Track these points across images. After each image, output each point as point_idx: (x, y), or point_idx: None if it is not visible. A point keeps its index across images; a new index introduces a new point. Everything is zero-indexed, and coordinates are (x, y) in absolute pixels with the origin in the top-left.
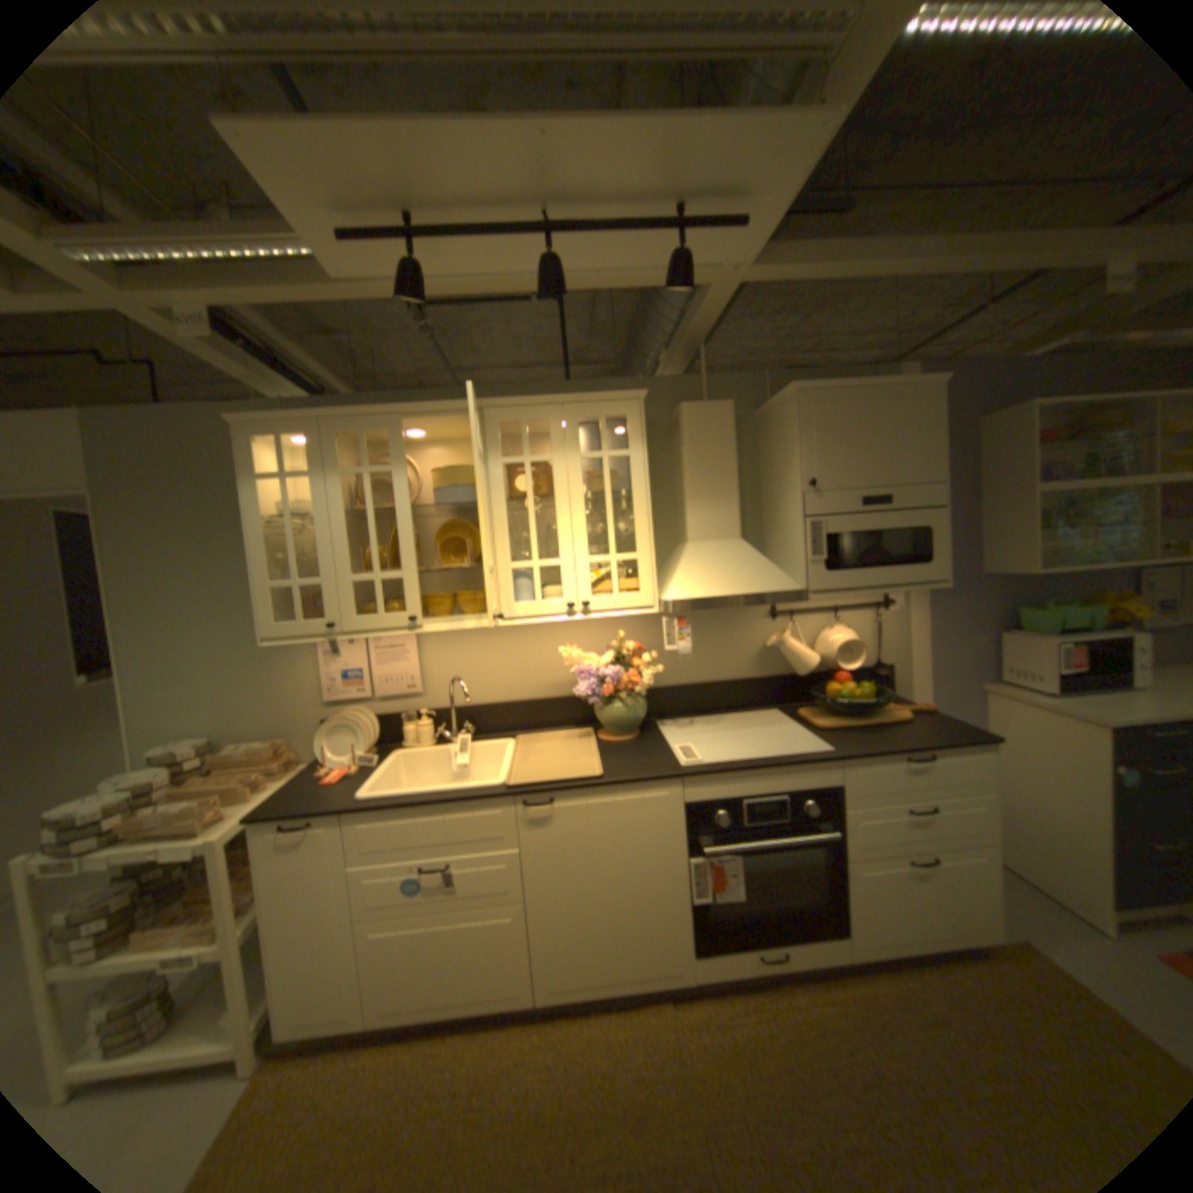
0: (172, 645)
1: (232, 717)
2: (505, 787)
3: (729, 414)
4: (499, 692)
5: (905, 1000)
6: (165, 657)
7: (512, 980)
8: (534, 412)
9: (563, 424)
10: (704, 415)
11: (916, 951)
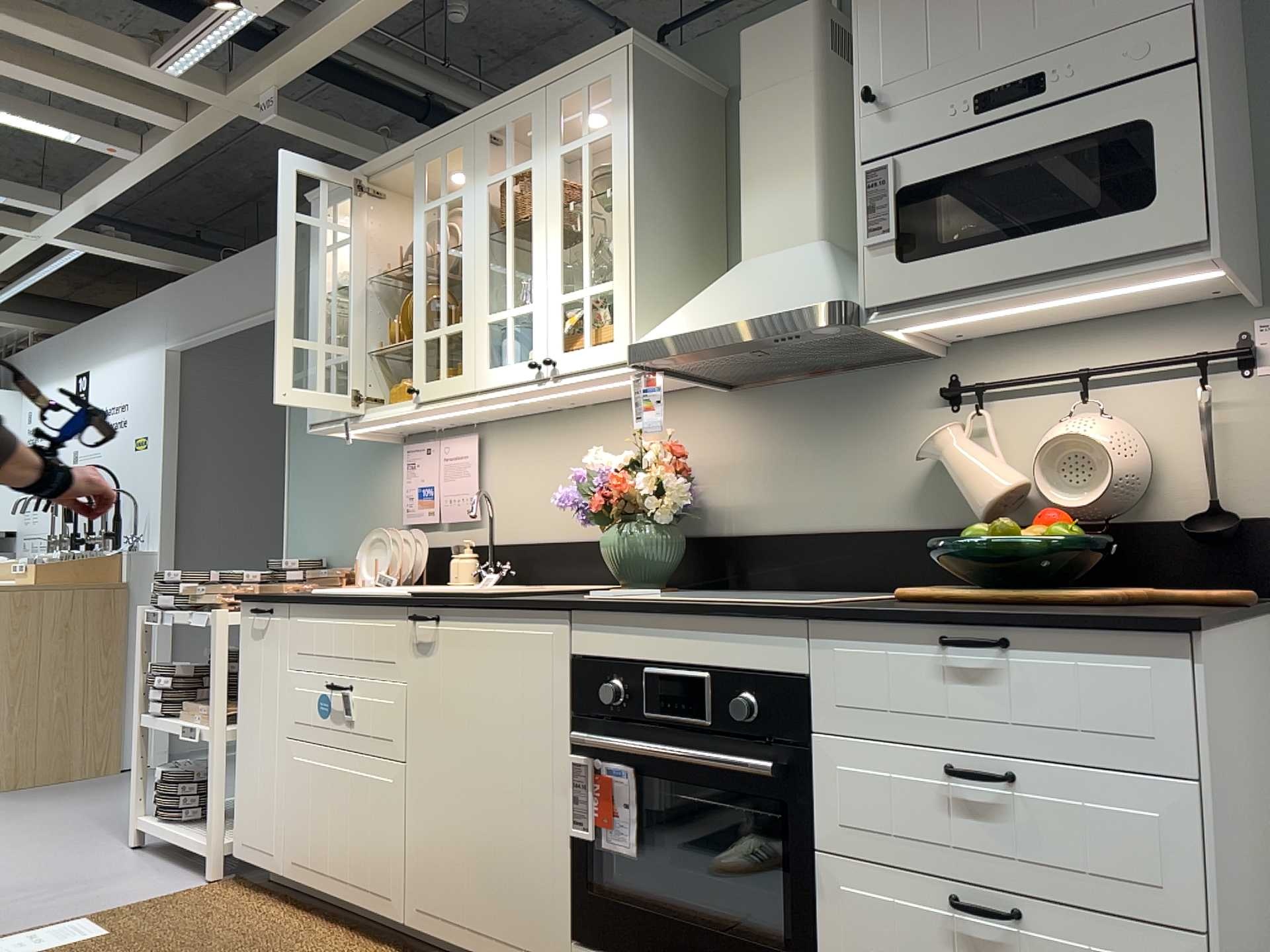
0: (318, 455)
1: (344, 537)
2: (410, 596)
3: (804, 26)
4: (551, 526)
5: None
6: (313, 467)
7: (386, 867)
8: (518, 109)
9: (544, 114)
10: (766, 42)
11: None
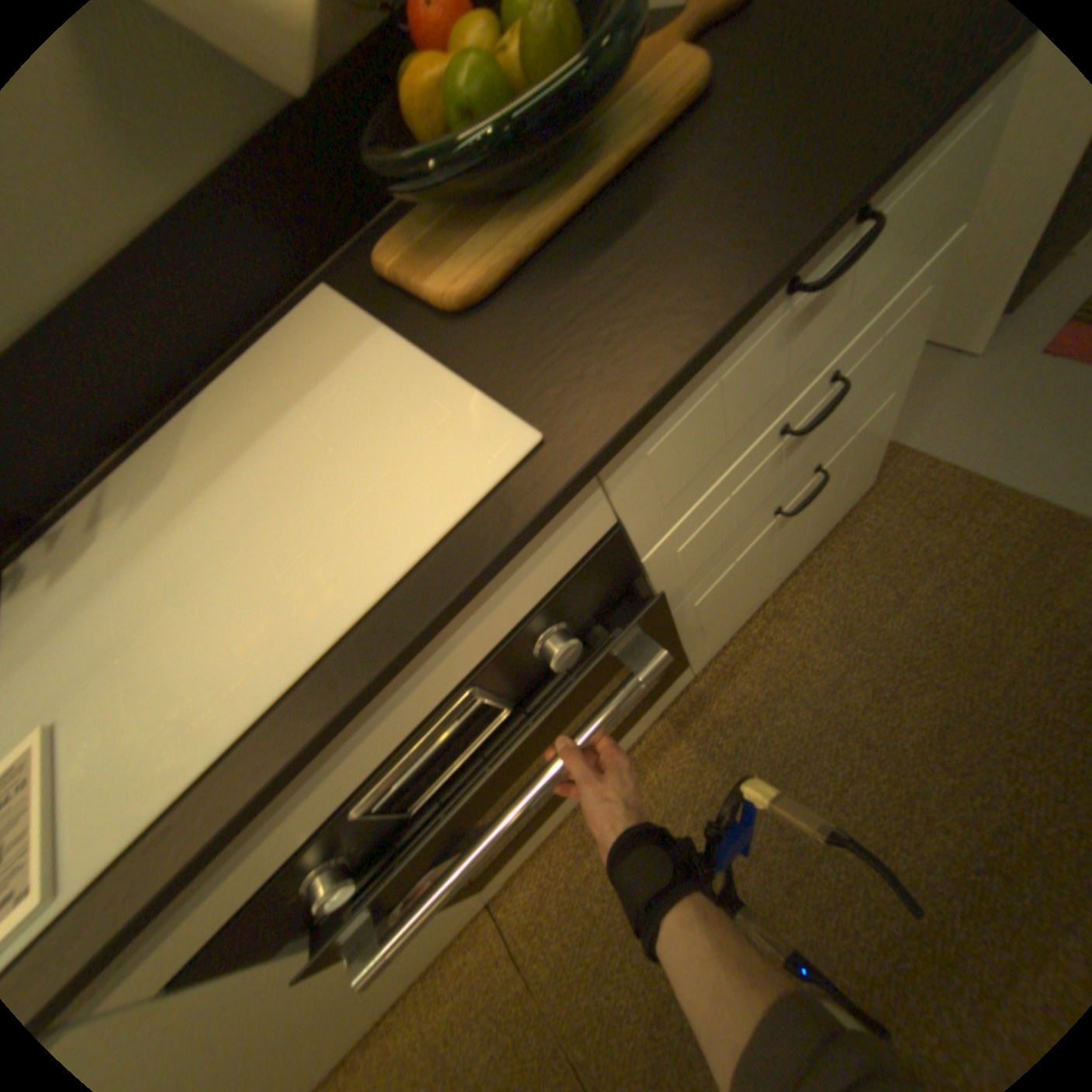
0: None
1: None
2: None
3: None
4: None
5: (771, 664)
6: None
7: None
8: None
9: None
10: None
11: (771, 591)
